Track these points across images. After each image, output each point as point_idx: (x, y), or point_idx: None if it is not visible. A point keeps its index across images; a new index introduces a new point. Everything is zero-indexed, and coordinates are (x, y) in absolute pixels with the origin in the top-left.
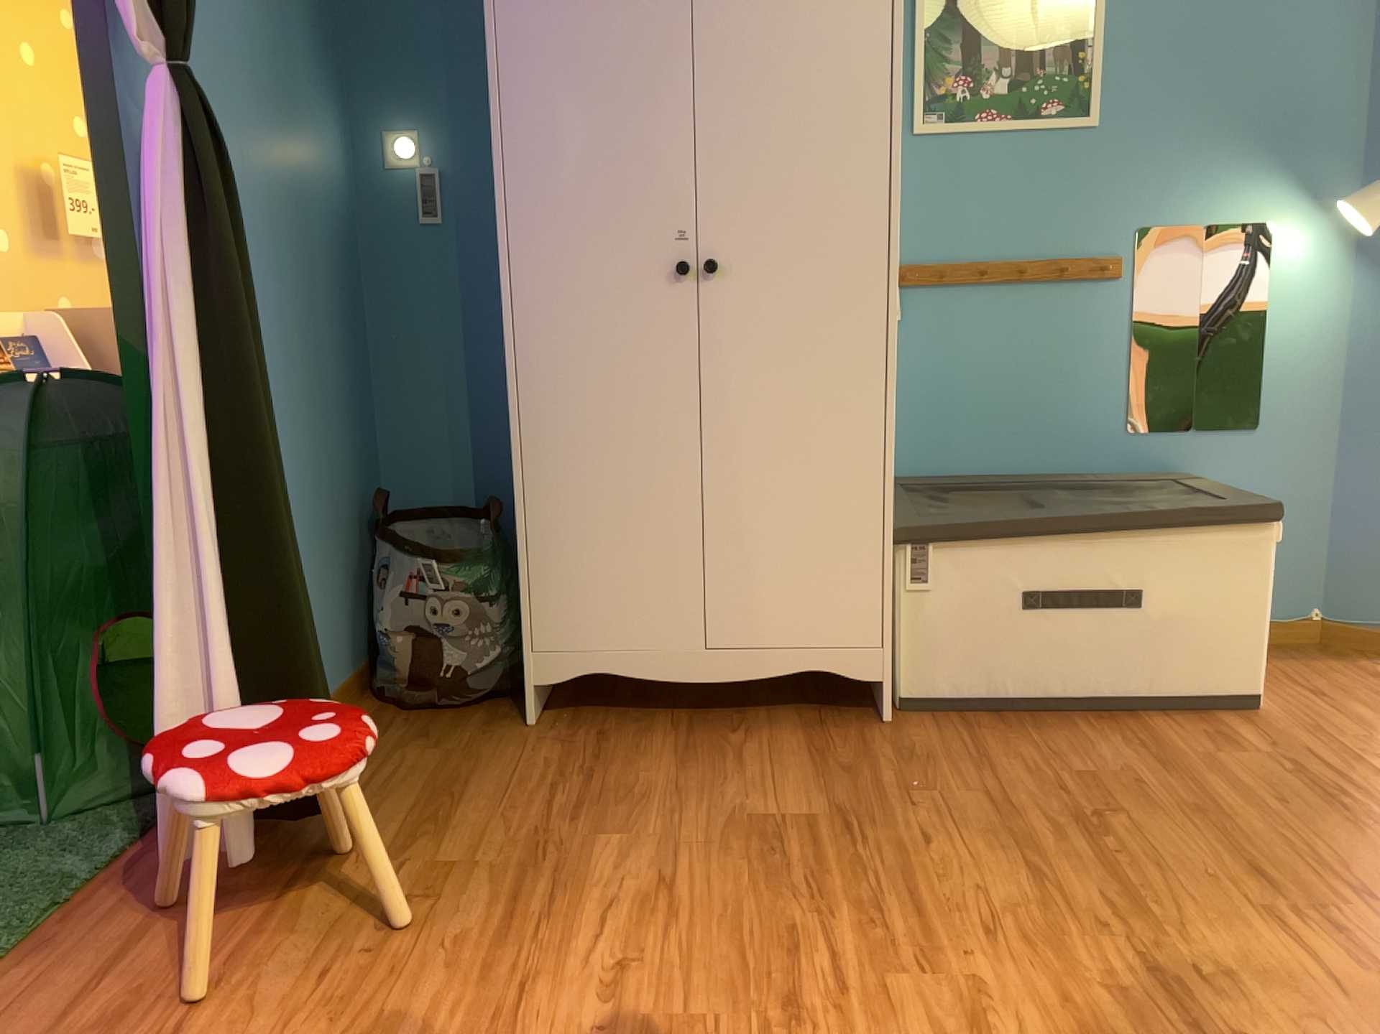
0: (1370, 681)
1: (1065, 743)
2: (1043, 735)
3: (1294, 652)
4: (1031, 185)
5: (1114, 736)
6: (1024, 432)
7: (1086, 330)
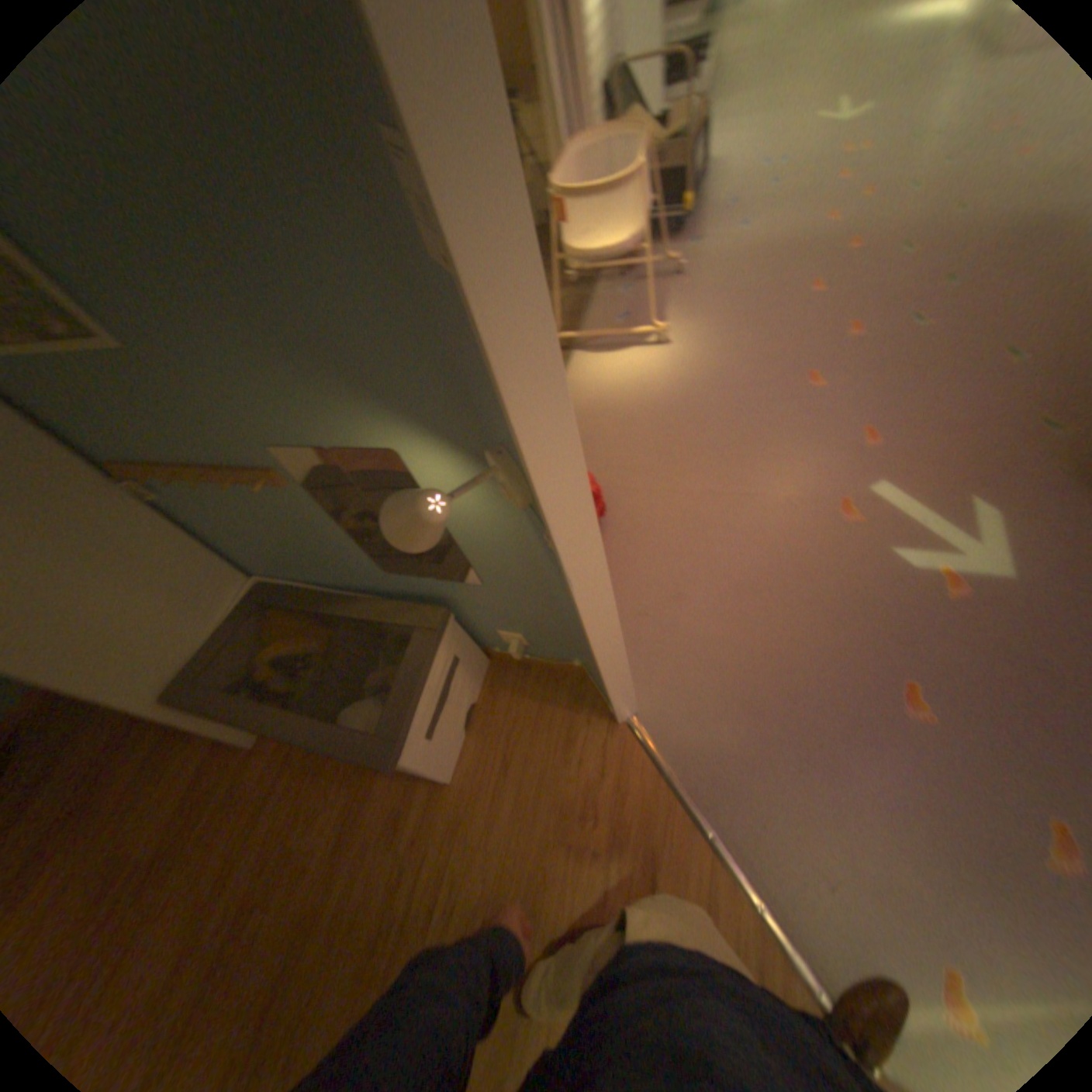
0: (555, 753)
1: (309, 803)
2: (307, 788)
3: (552, 684)
4: (127, 403)
5: (339, 800)
6: (309, 562)
7: (292, 514)
